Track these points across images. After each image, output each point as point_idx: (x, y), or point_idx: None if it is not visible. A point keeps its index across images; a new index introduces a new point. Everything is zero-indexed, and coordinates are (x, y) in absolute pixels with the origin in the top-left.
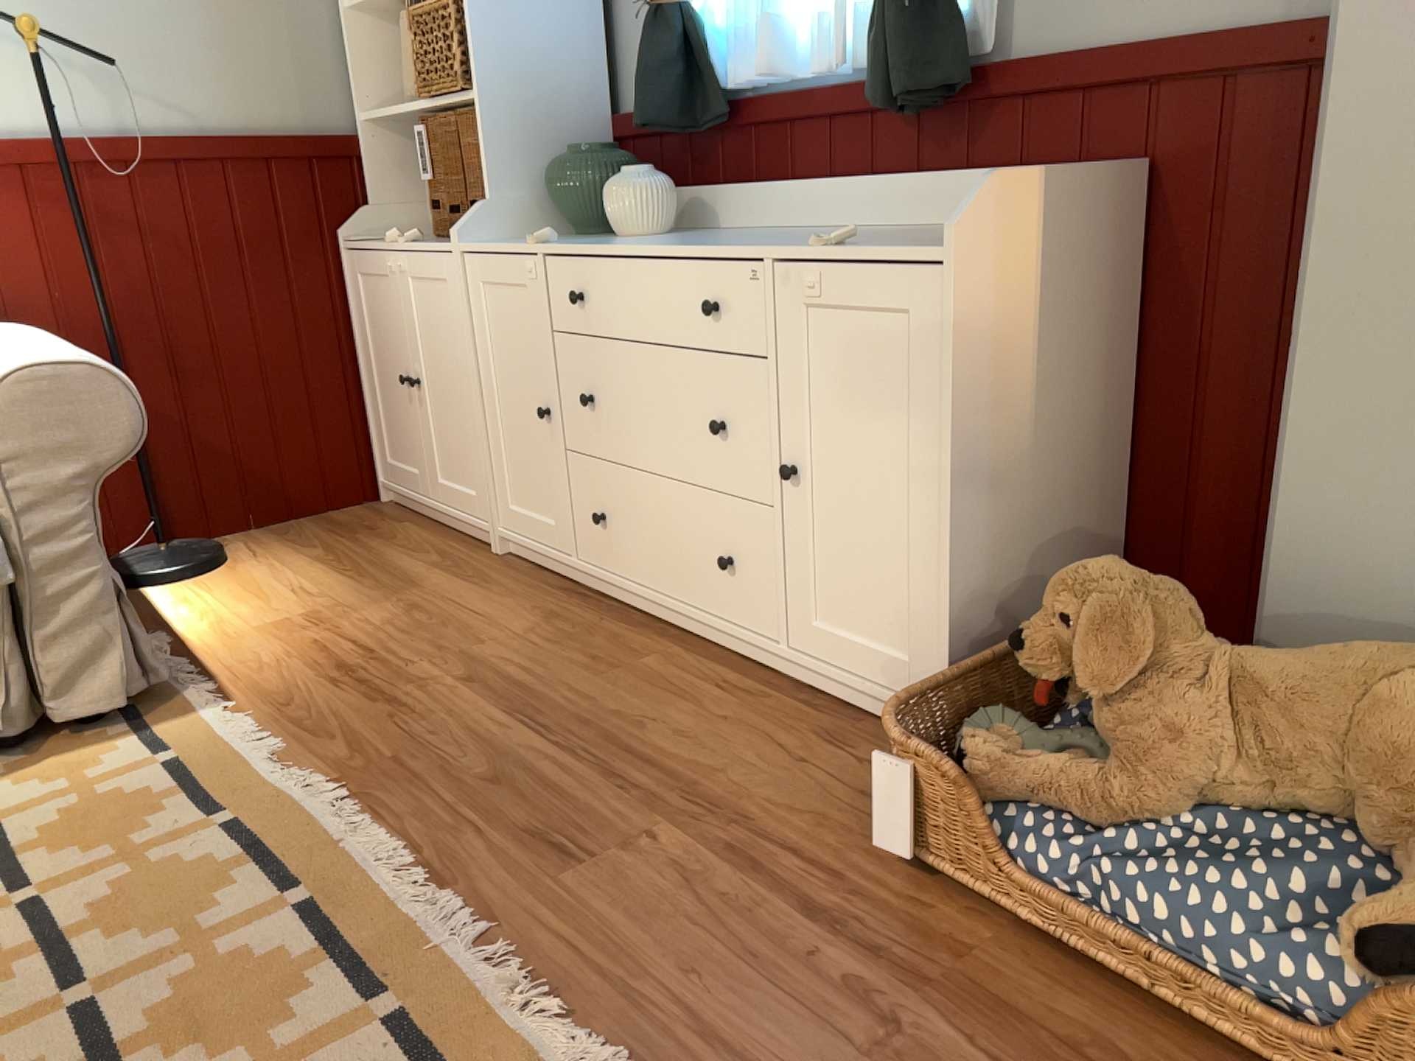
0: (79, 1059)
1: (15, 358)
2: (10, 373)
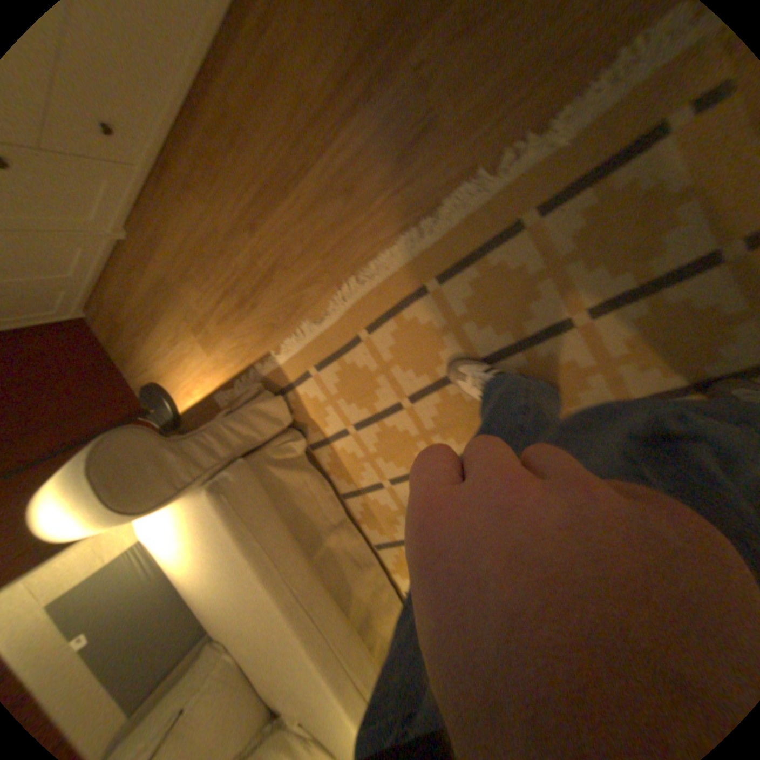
0: (517, 351)
1: (82, 512)
2: (108, 510)
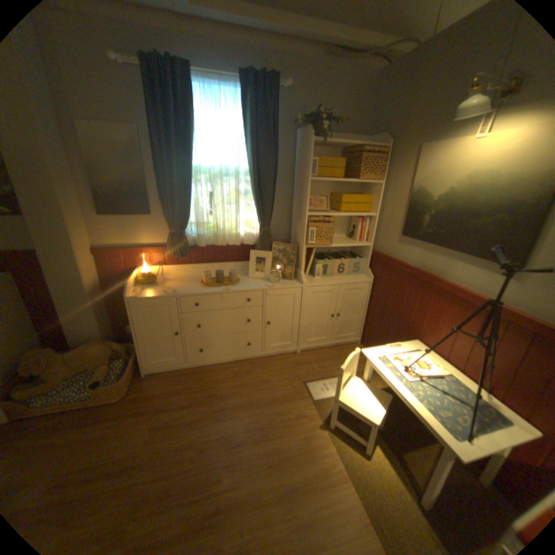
0: None
1: None
2: None
